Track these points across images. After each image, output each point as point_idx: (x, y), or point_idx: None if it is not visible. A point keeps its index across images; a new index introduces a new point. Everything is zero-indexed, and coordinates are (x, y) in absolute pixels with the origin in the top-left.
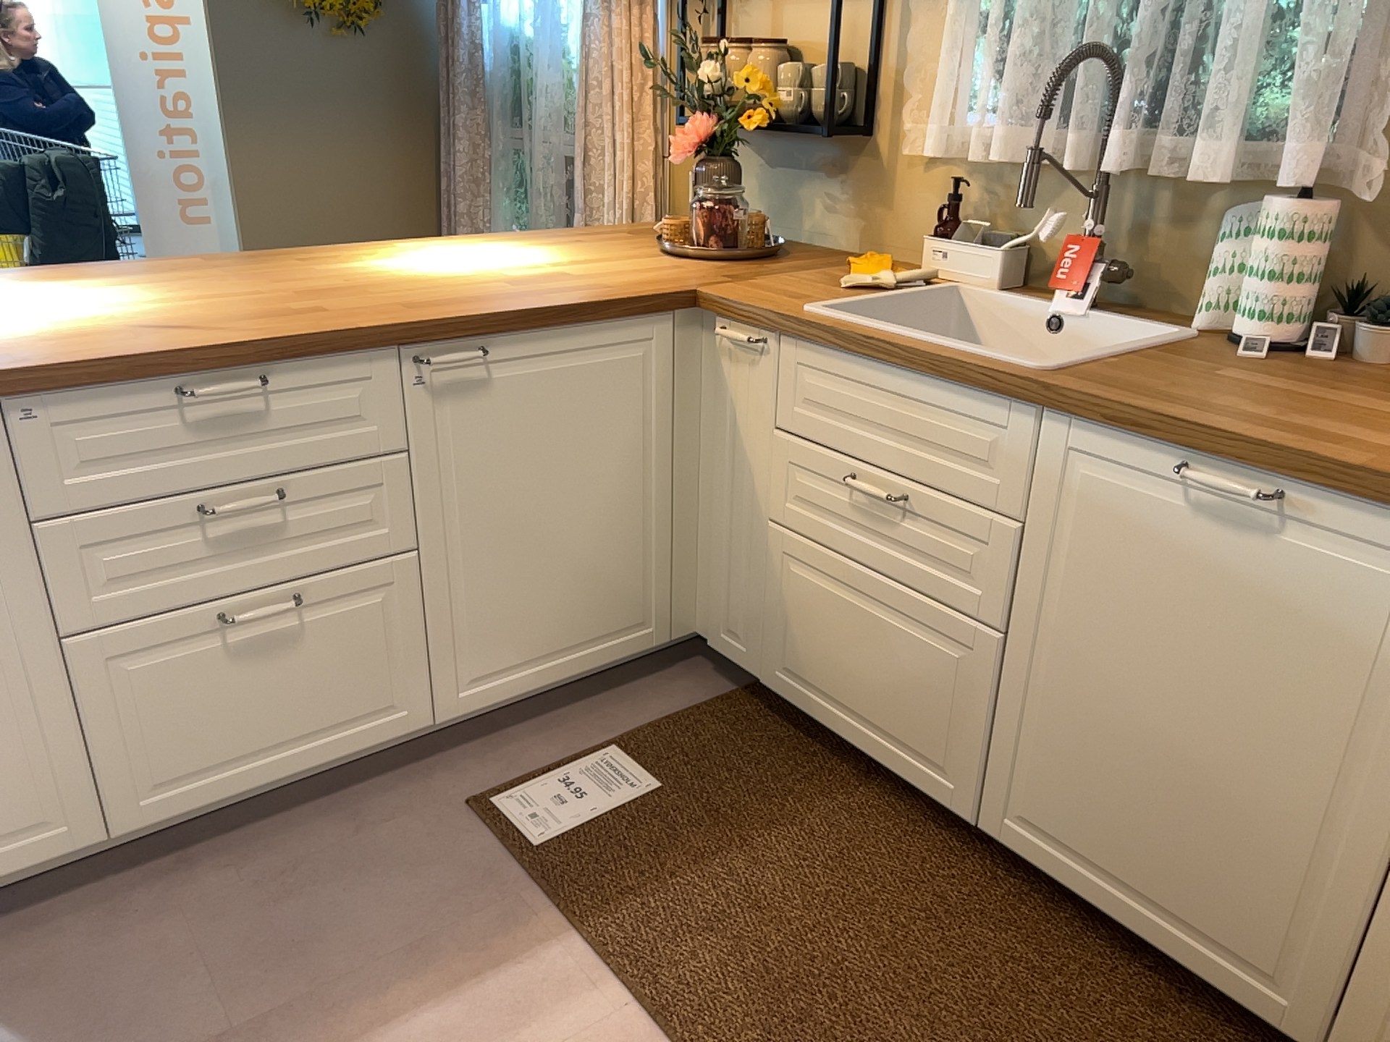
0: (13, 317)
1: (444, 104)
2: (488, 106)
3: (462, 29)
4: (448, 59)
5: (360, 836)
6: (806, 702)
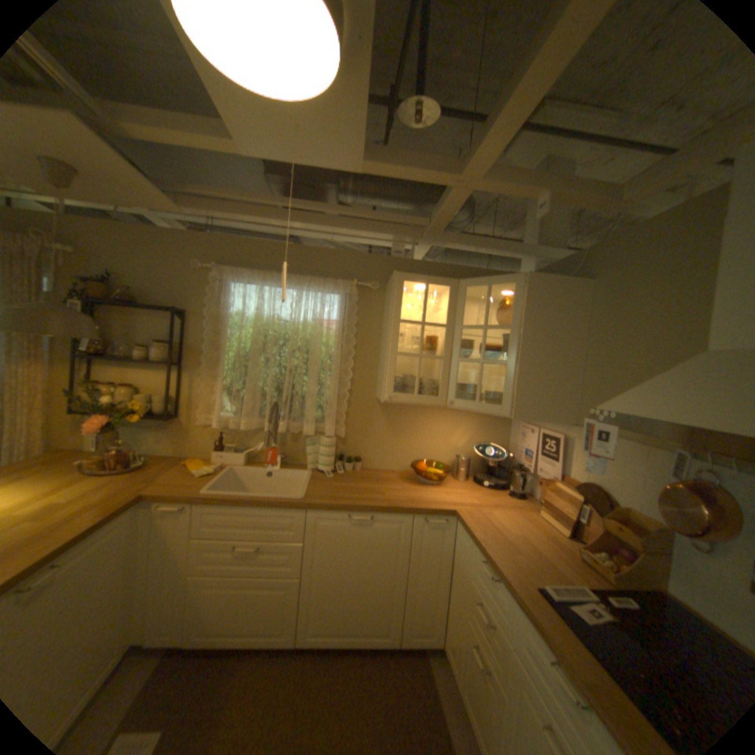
0: None
1: None
2: None
3: None
4: None
5: None
6: (210, 644)
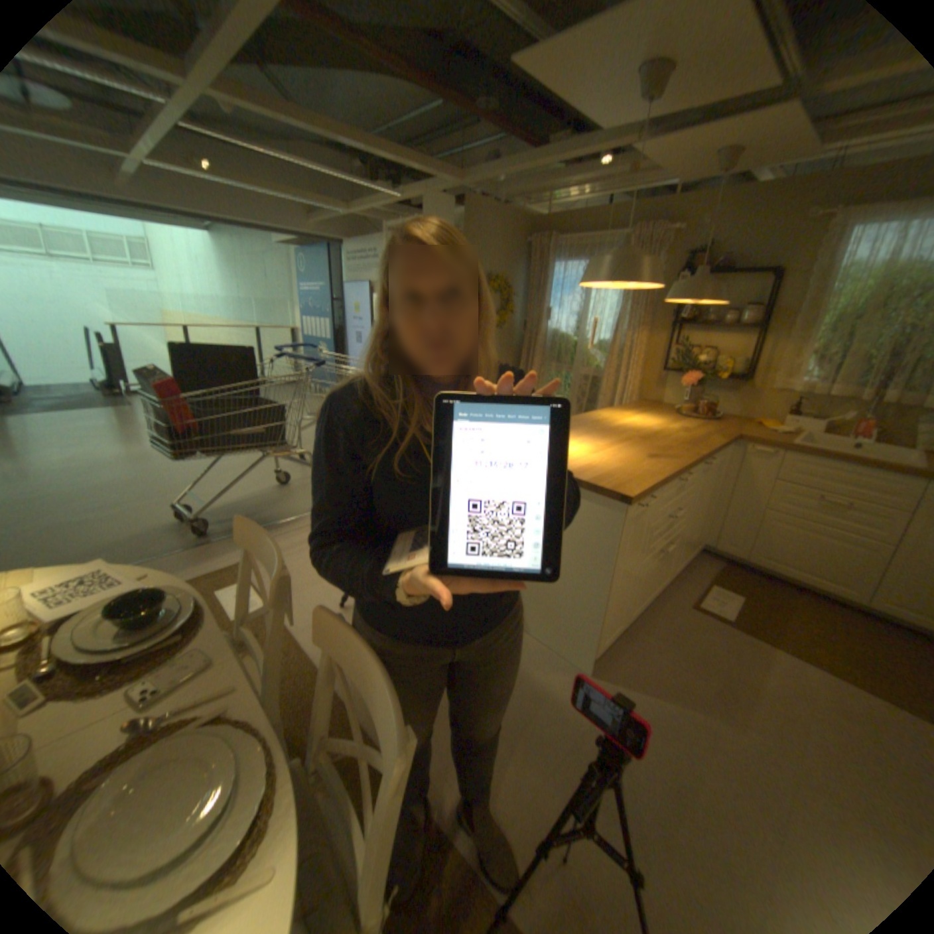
0: (593, 452)
1: (523, 352)
2: (544, 354)
3: (541, 328)
4: (527, 337)
5: (675, 622)
6: (776, 568)
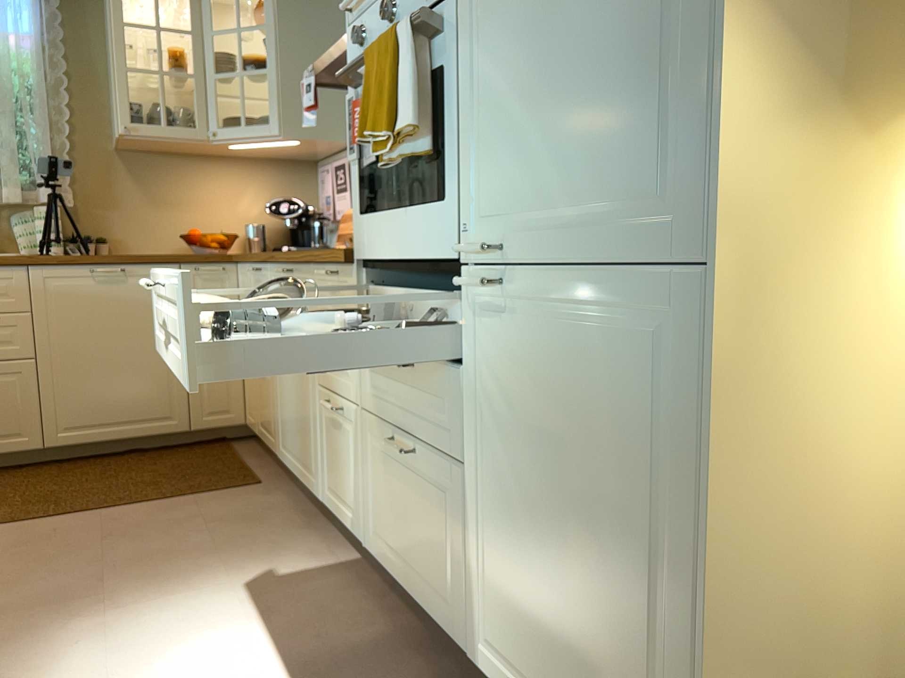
0: None
1: None
2: None
3: None
4: None
5: None
6: None
